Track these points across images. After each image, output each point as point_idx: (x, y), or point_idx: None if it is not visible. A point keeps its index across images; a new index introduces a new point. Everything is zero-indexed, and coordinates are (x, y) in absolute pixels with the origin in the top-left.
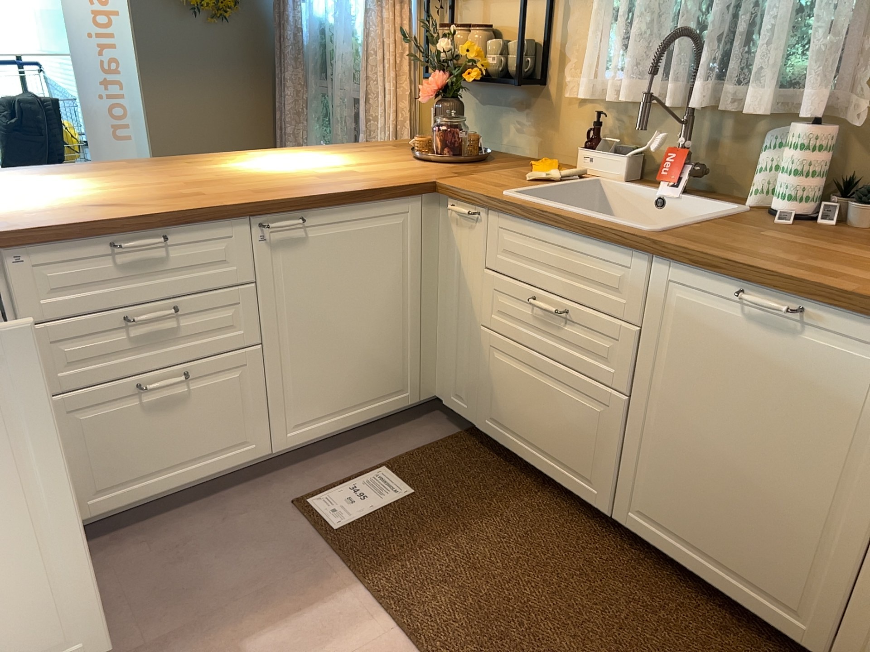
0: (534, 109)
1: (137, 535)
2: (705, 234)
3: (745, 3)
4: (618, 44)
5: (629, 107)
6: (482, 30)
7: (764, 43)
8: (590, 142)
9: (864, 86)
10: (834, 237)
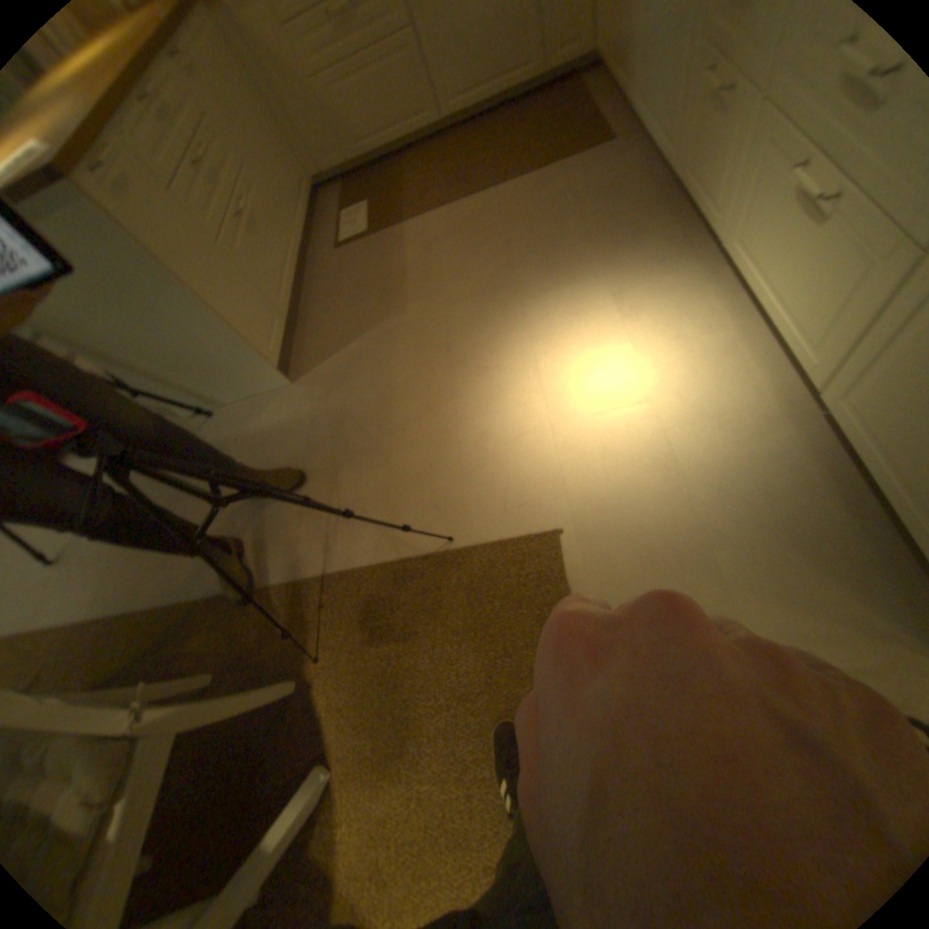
0: None
1: (306, 311)
2: None
3: None
4: None
5: None
6: None
7: None
8: None
9: None
10: None
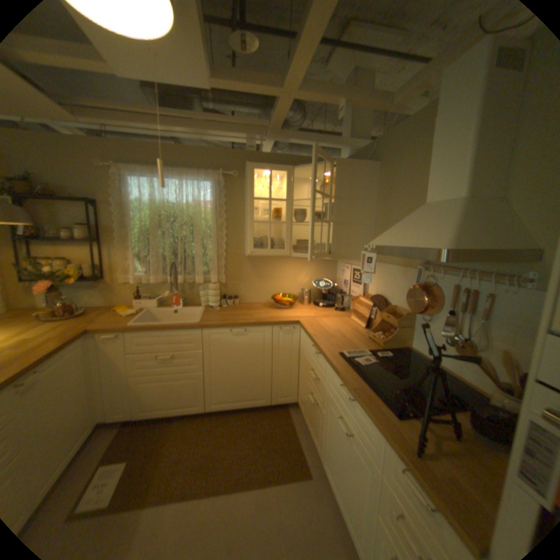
0: (98, 289)
1: None
2: (209, 319)
3: (187, 255)
4: (142, 265)
5: (148, 284)
6: (61, 260)
7: (196, 265)
8: (132, 297)
9: (221, 273)
10: (231, 310)
